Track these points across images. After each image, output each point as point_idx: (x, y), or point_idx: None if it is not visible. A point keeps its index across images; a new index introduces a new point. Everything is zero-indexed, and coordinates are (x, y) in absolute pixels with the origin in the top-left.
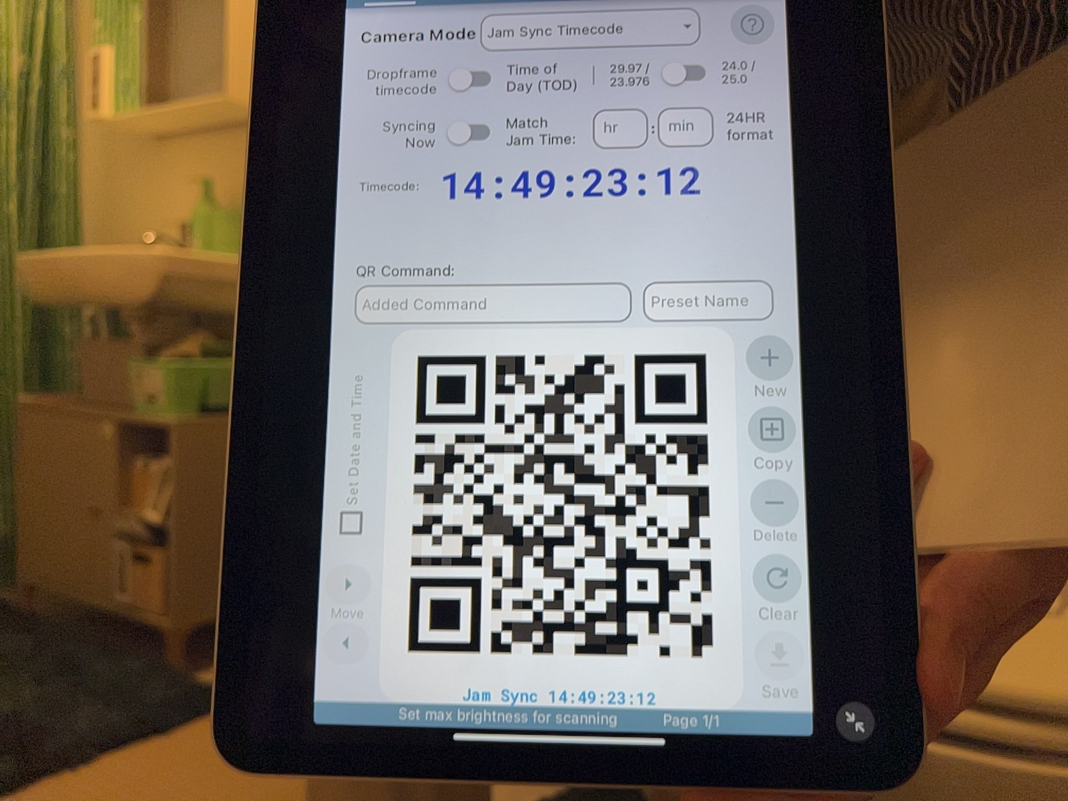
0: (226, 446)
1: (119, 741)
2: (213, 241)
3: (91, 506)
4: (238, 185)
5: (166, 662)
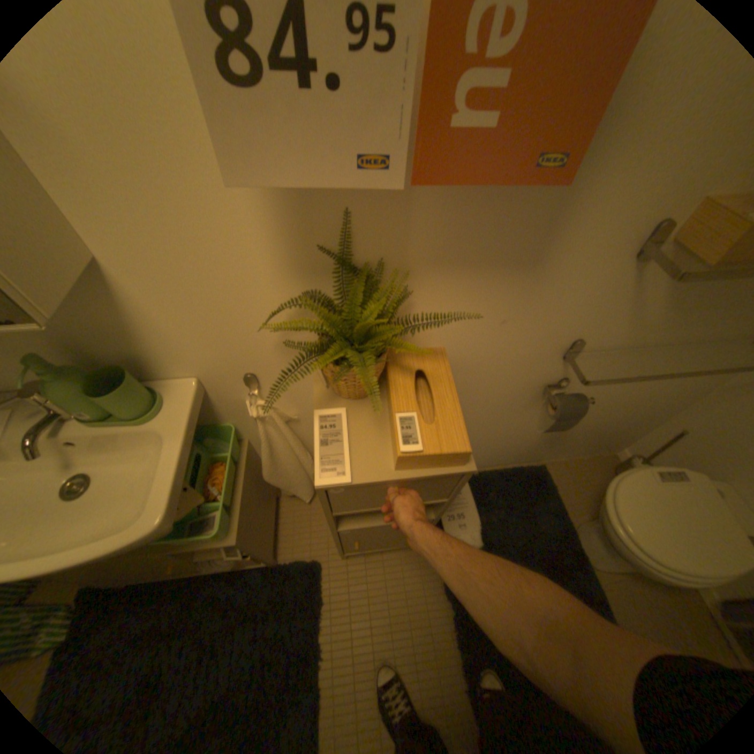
0: (246, 502)
1: (319, 630)
2: (117, 414)
3: (168, 570)
4: (56, 325)
5: (269, 567)
